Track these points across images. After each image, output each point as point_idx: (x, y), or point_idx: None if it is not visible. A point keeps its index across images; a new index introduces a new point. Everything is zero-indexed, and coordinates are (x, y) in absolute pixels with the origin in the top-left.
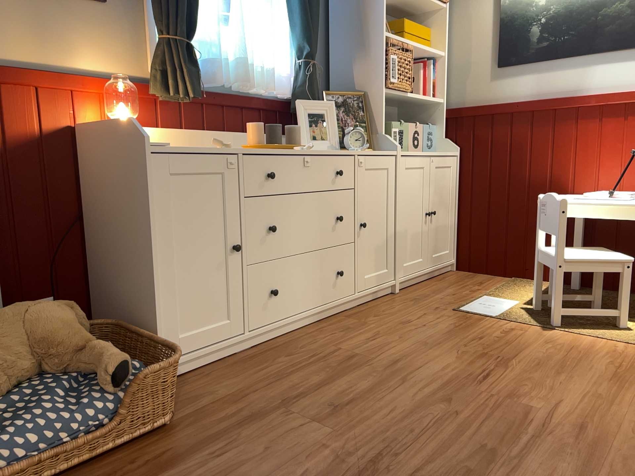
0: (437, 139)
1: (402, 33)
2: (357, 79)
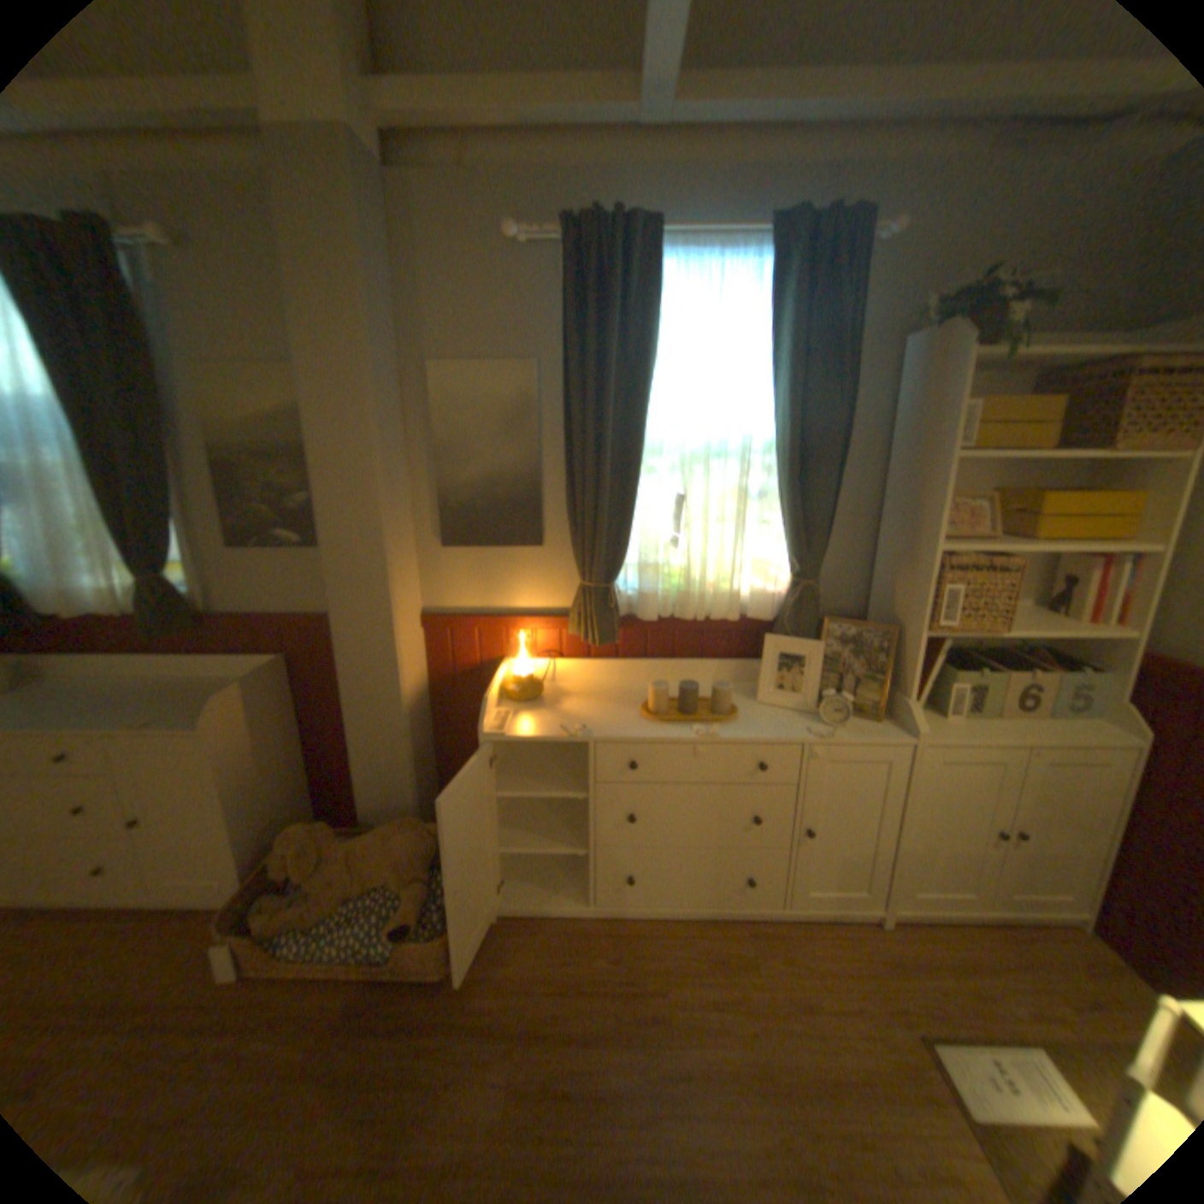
0: (1112, 699)
1: (1038, 517)
2: (897, 601)
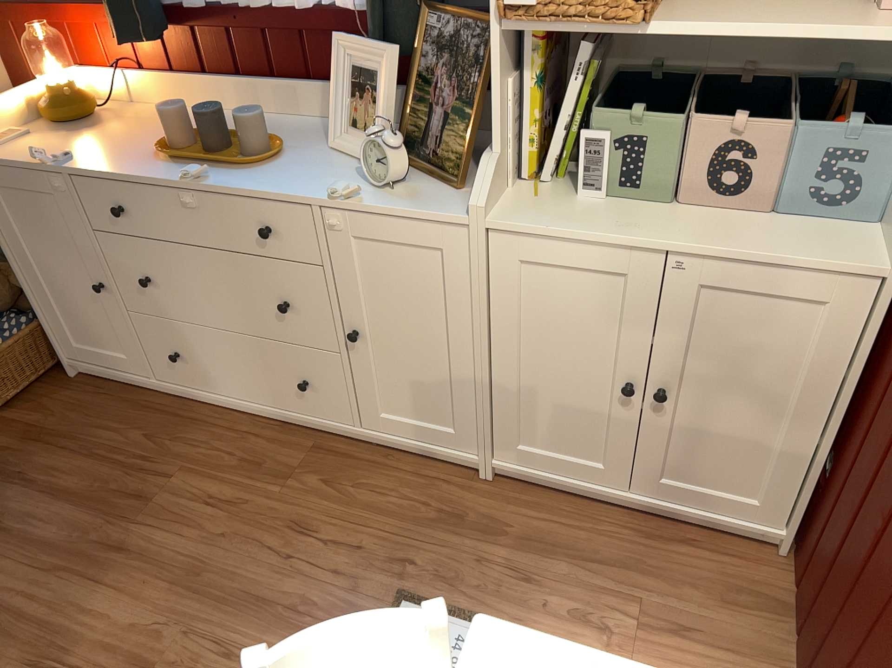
0: None
1: None
2: None
